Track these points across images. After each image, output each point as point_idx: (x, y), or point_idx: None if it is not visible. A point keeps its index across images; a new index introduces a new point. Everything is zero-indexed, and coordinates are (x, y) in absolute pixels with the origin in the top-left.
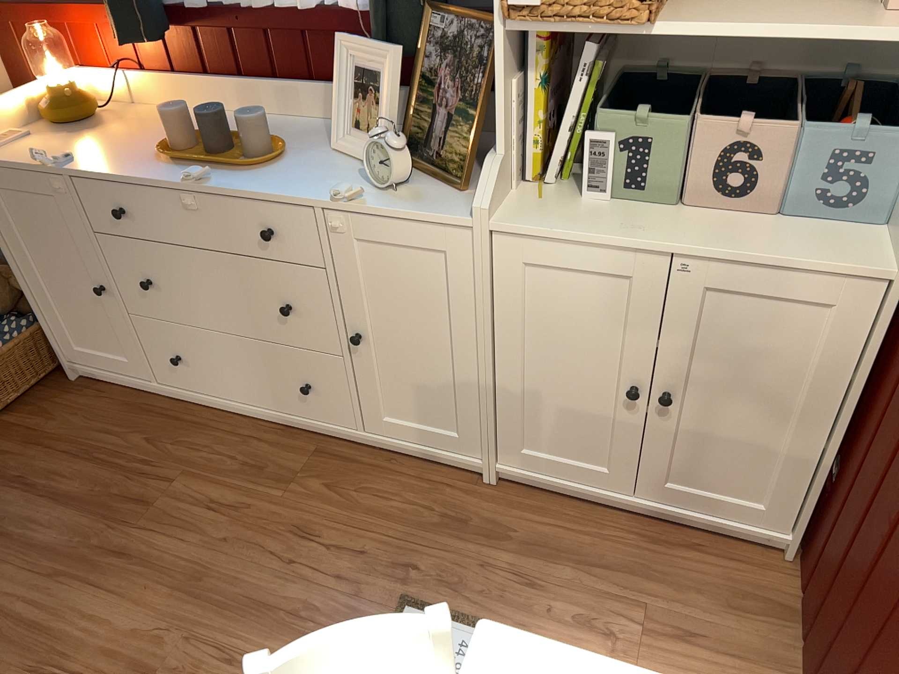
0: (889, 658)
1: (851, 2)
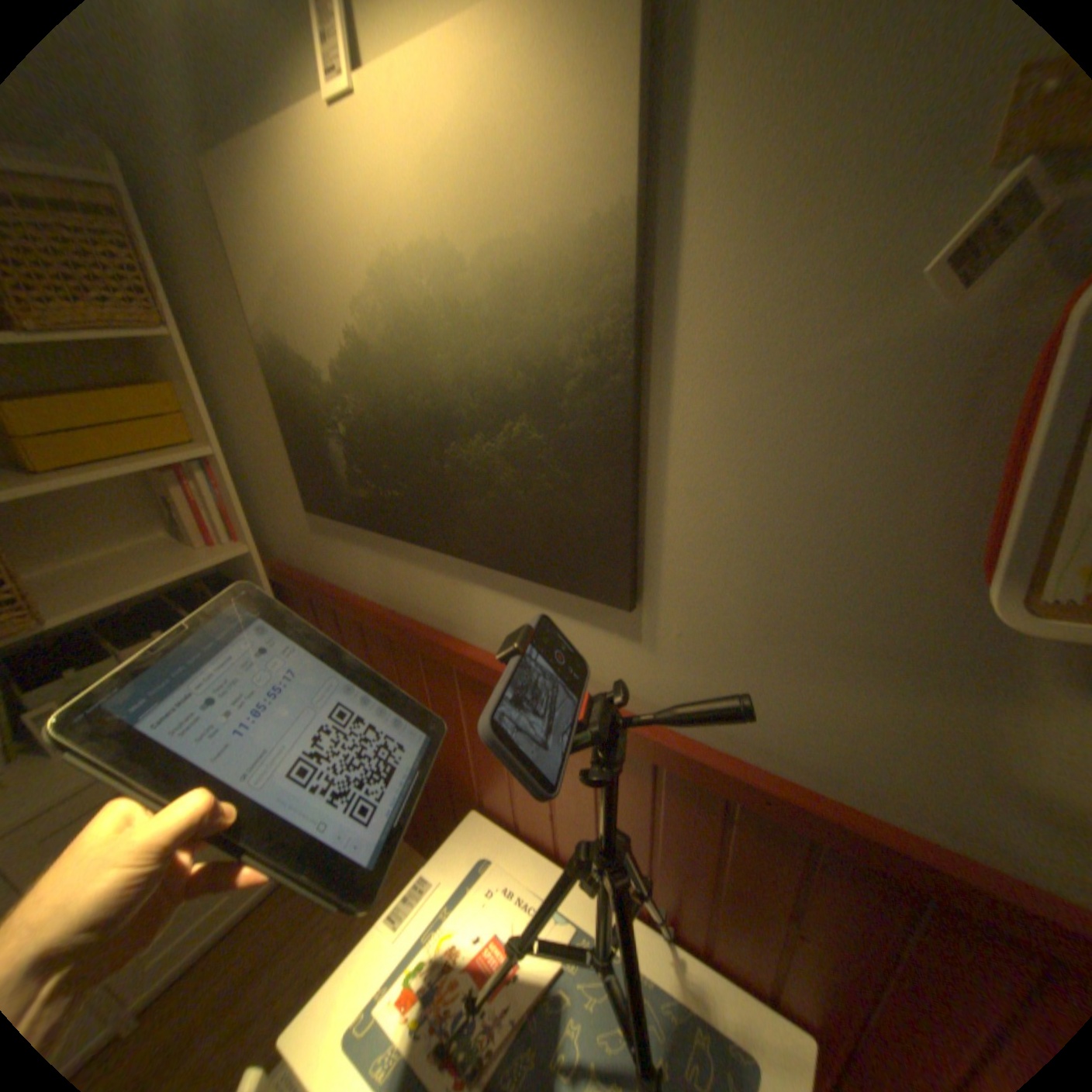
0: (434, 799)
1: (168, 553)
